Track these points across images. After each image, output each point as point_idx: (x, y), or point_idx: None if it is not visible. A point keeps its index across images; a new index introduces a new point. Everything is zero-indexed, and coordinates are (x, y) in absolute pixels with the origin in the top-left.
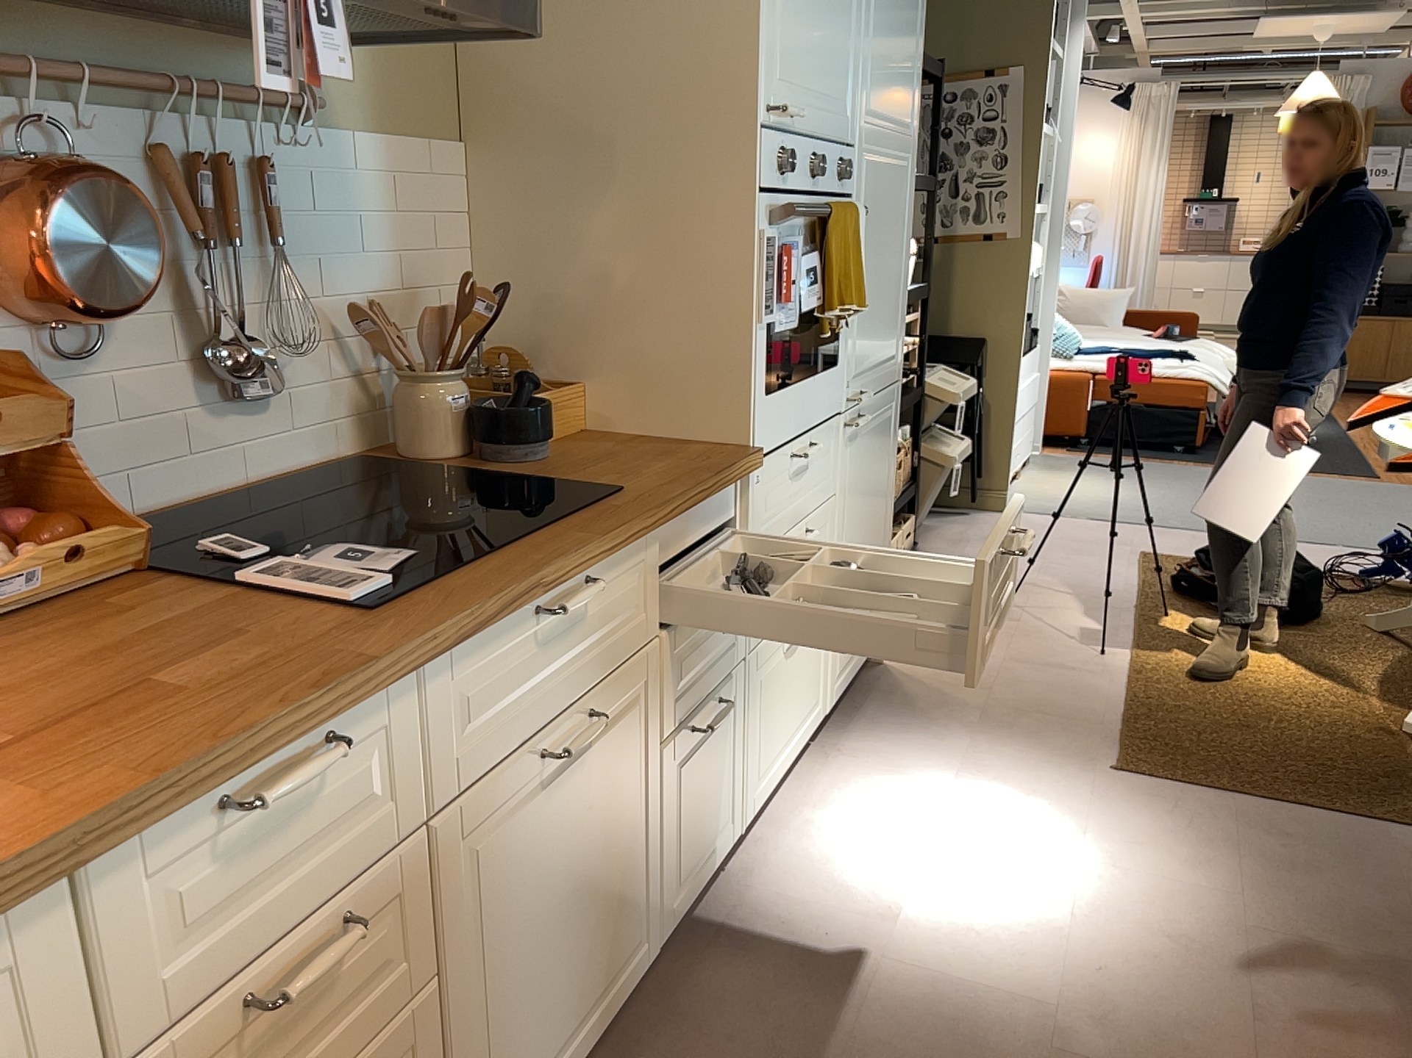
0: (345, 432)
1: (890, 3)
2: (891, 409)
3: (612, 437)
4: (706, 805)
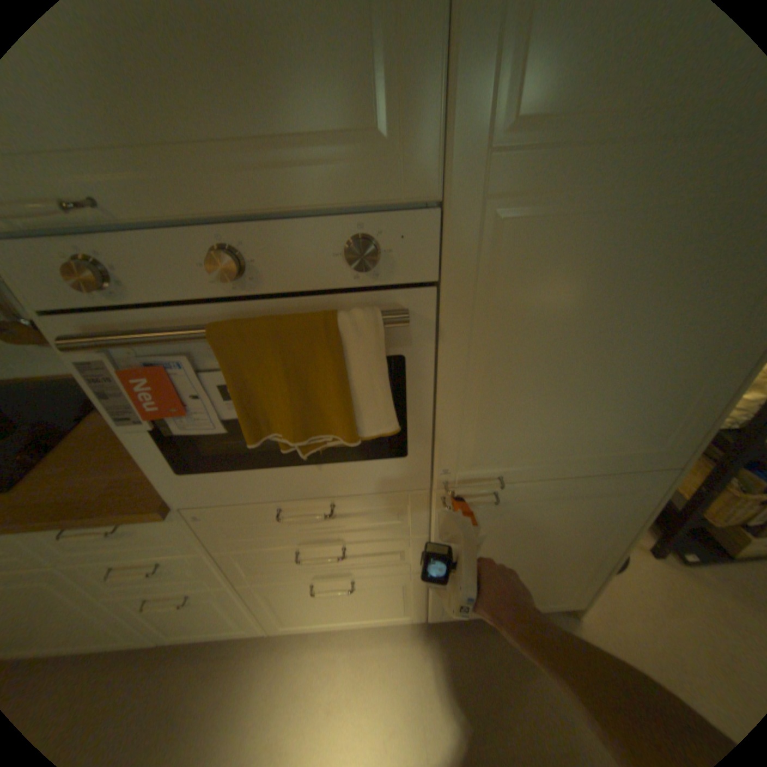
0: None
1: None
2: (627, 492)
3: None
4: (193, 623)
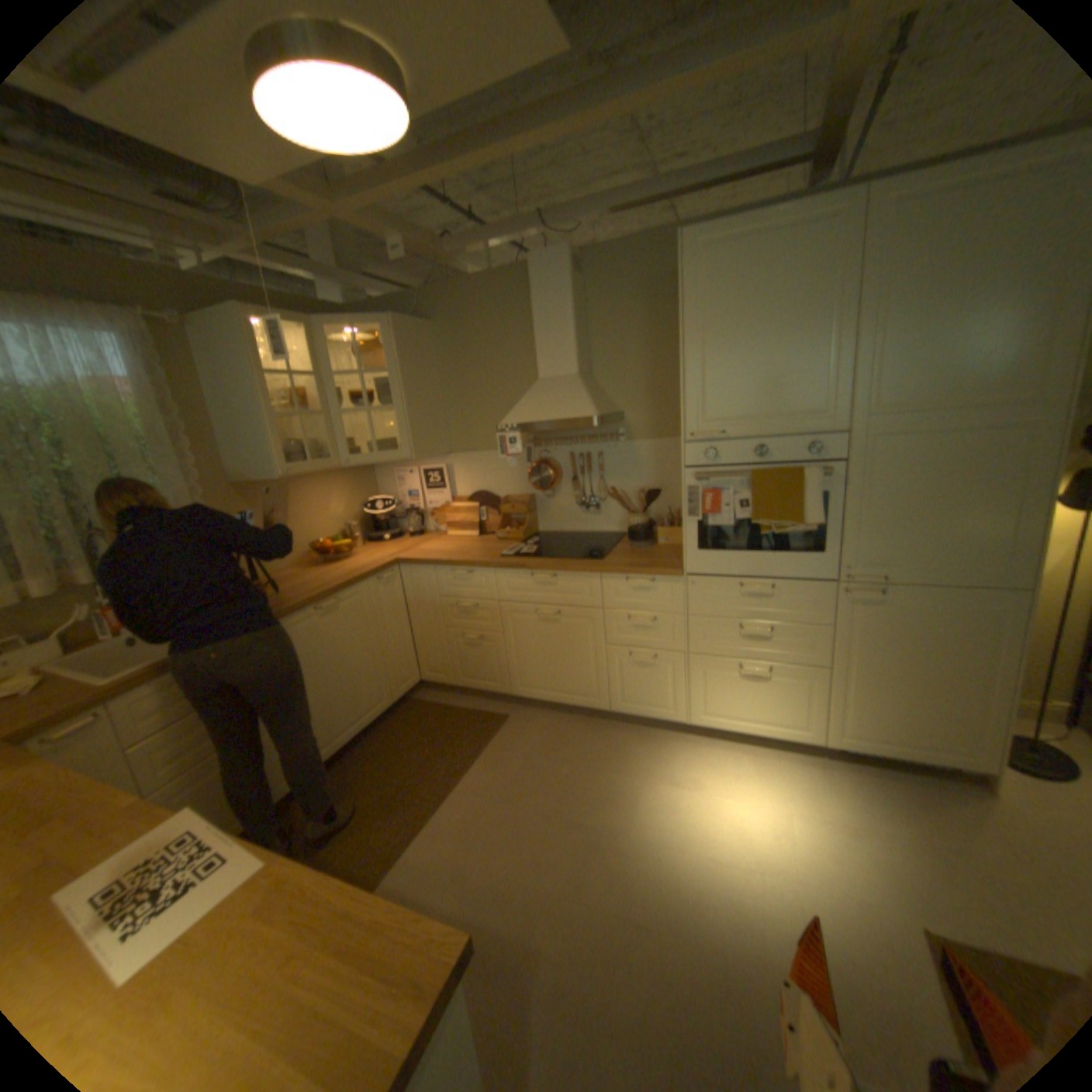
0: (626, 527)
1: (928, 326)
2: (988, 607)
3: (679, 551)
4: (646, 689)
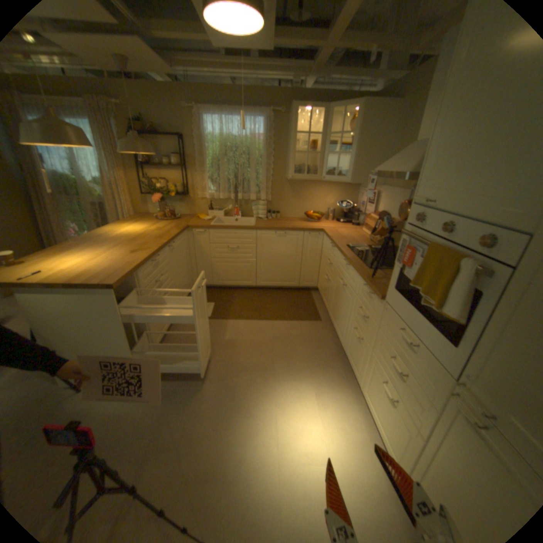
0: None
1: None
2: None
3: None
4: (355, 353)
